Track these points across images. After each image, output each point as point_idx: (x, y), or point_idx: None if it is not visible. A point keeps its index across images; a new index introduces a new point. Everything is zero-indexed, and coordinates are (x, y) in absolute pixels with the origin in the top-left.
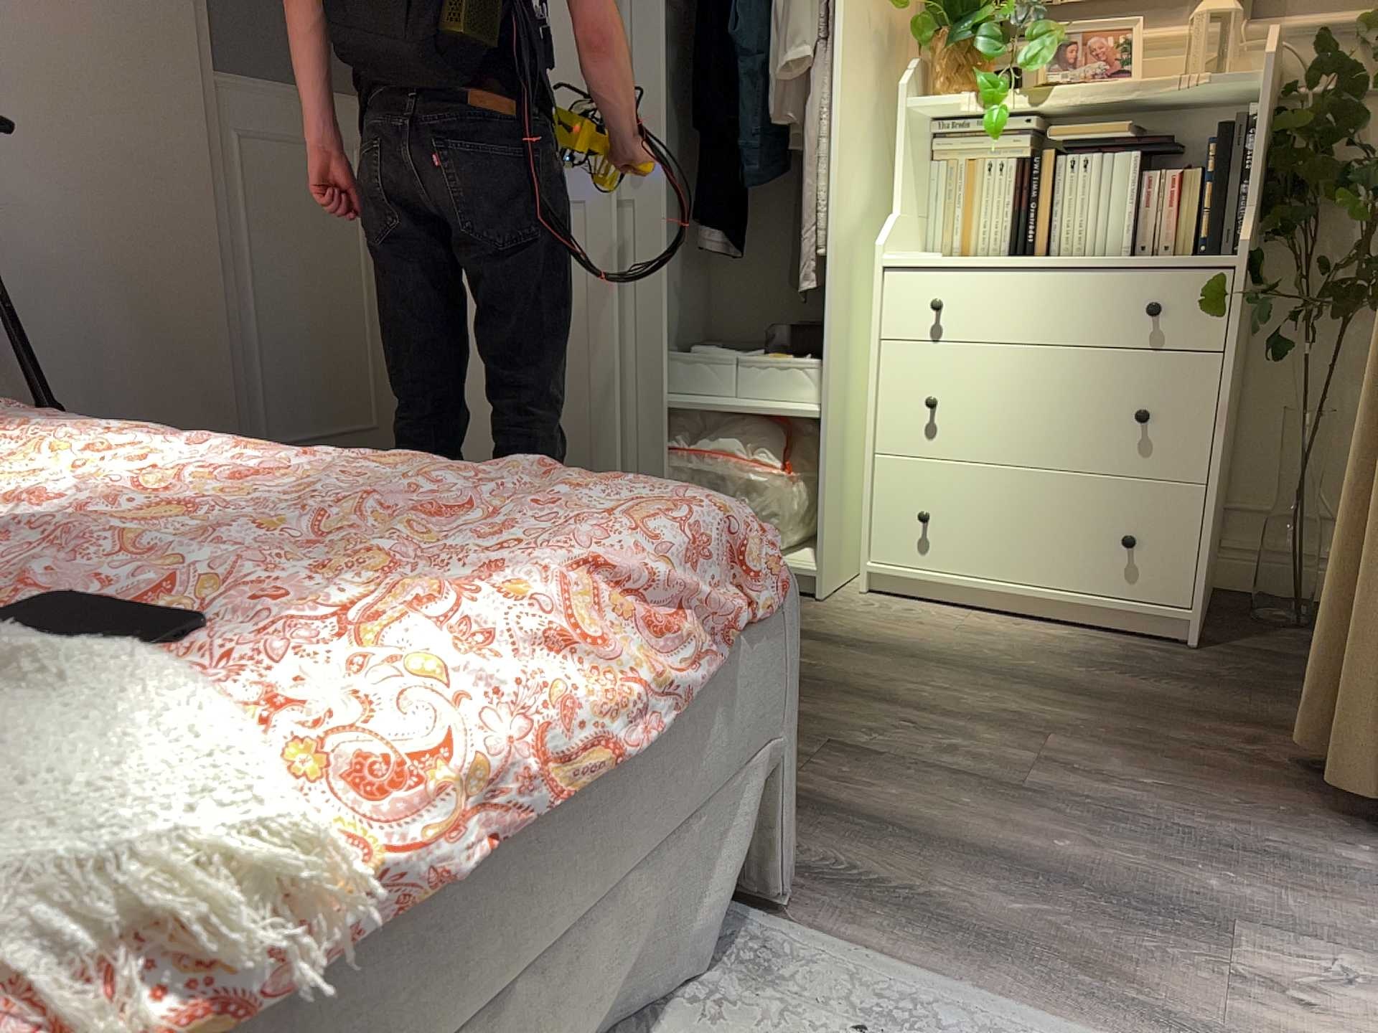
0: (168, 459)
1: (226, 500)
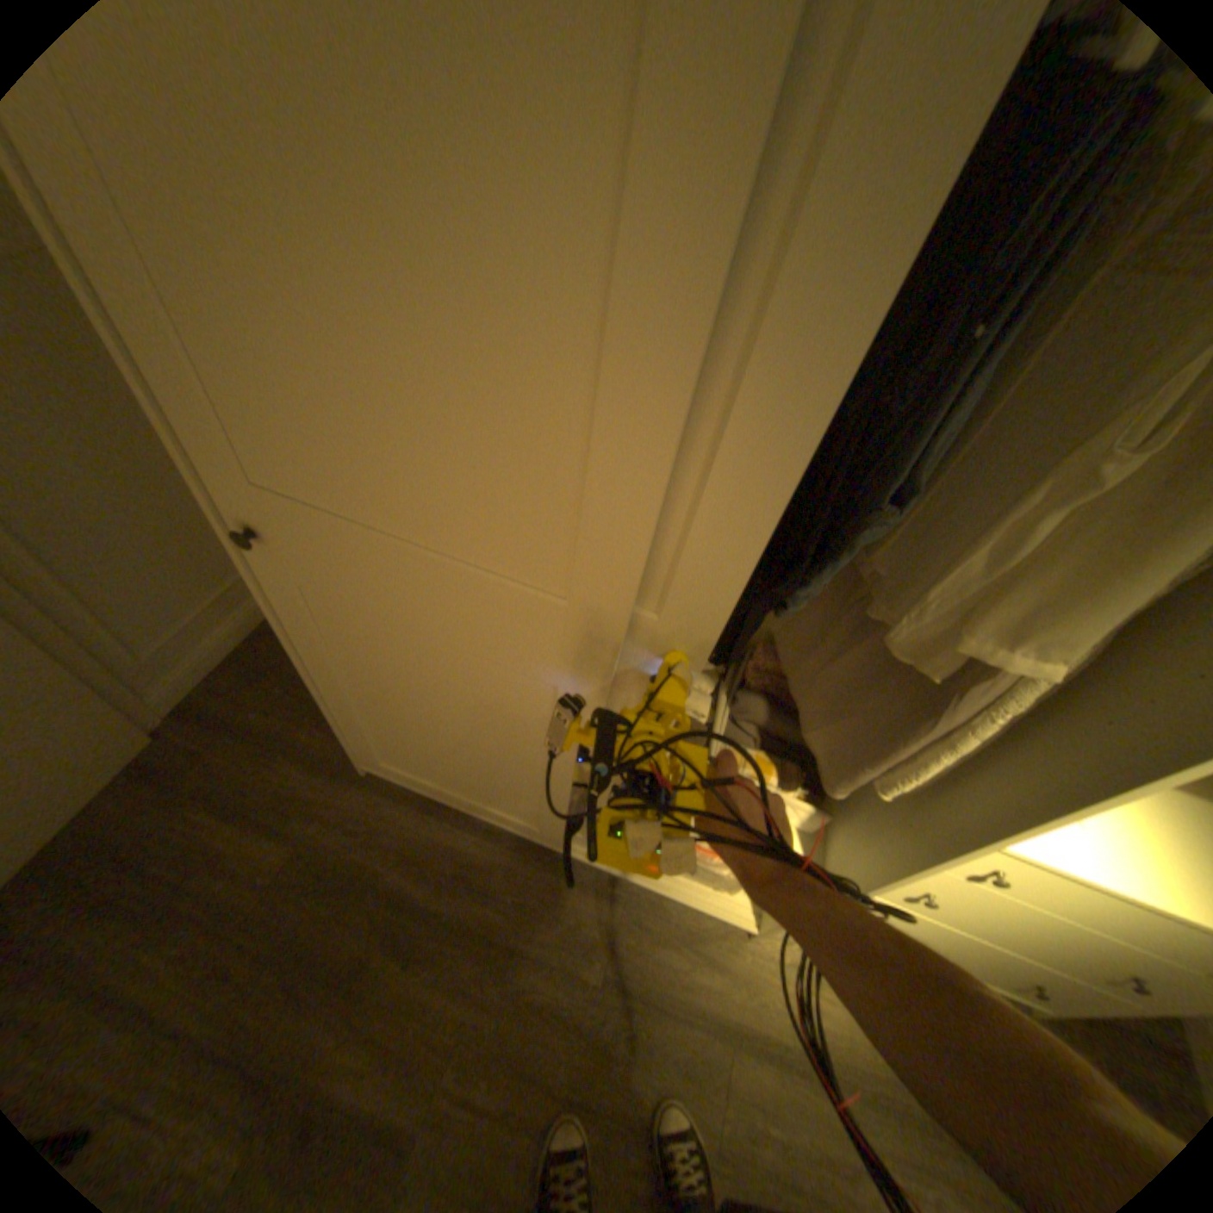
0: None
1: None
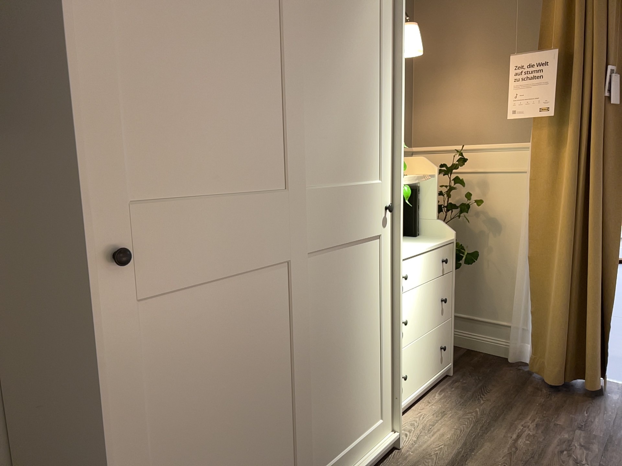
0: None
1: None
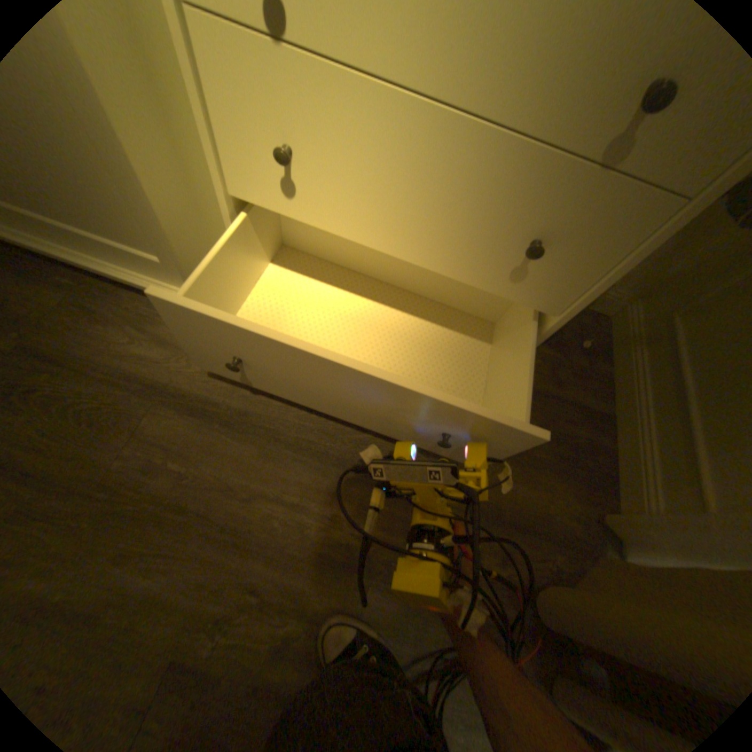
0: None
1: None
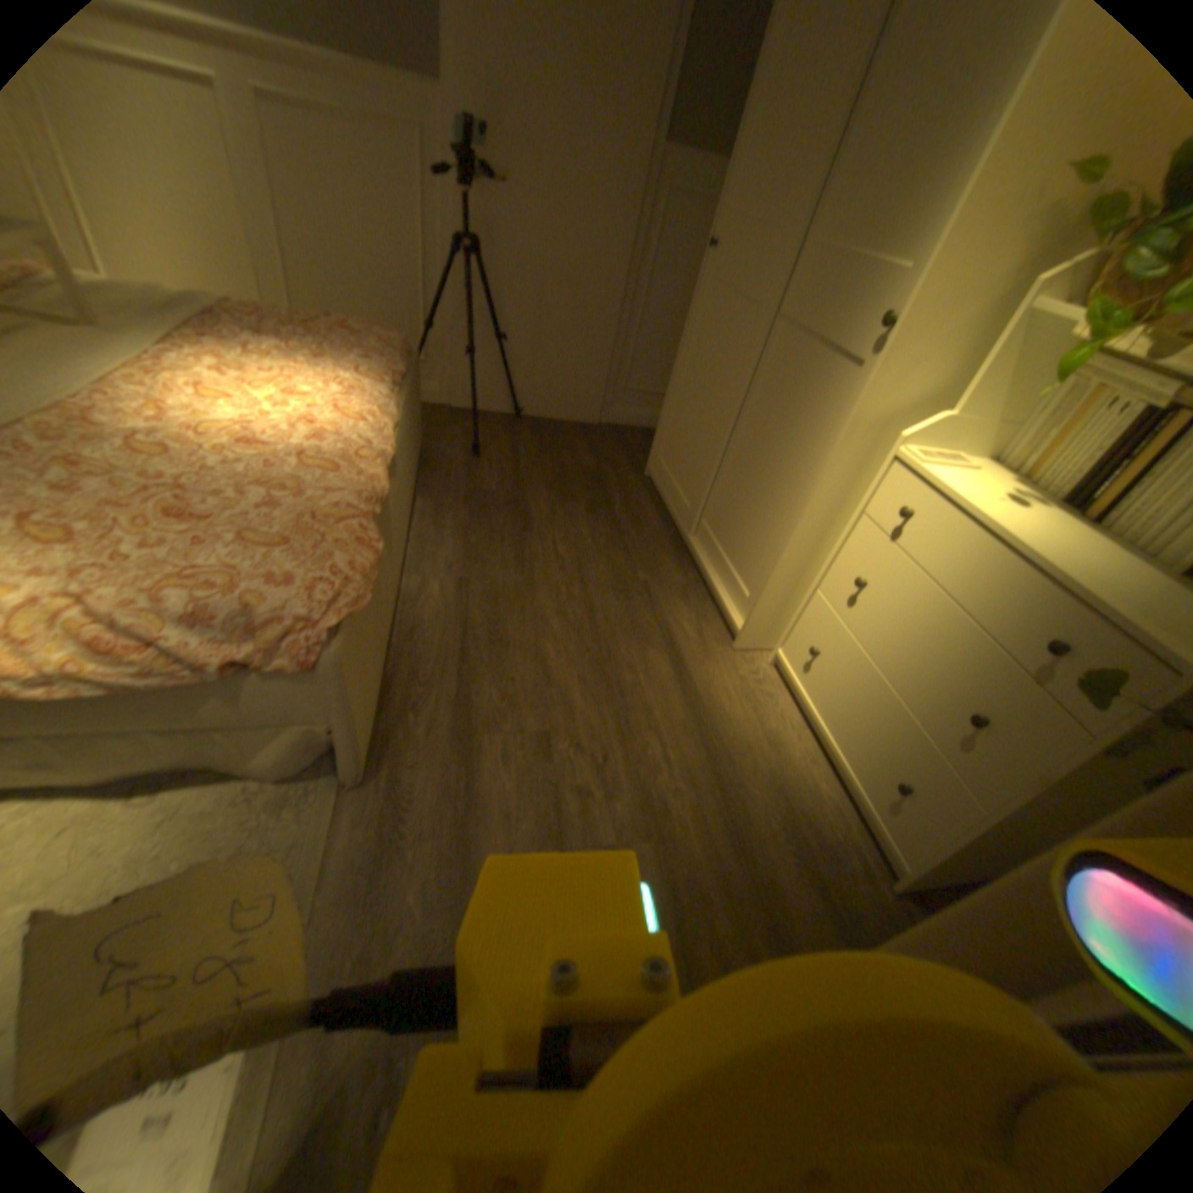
0: (295, 405)
1: (229, 444)
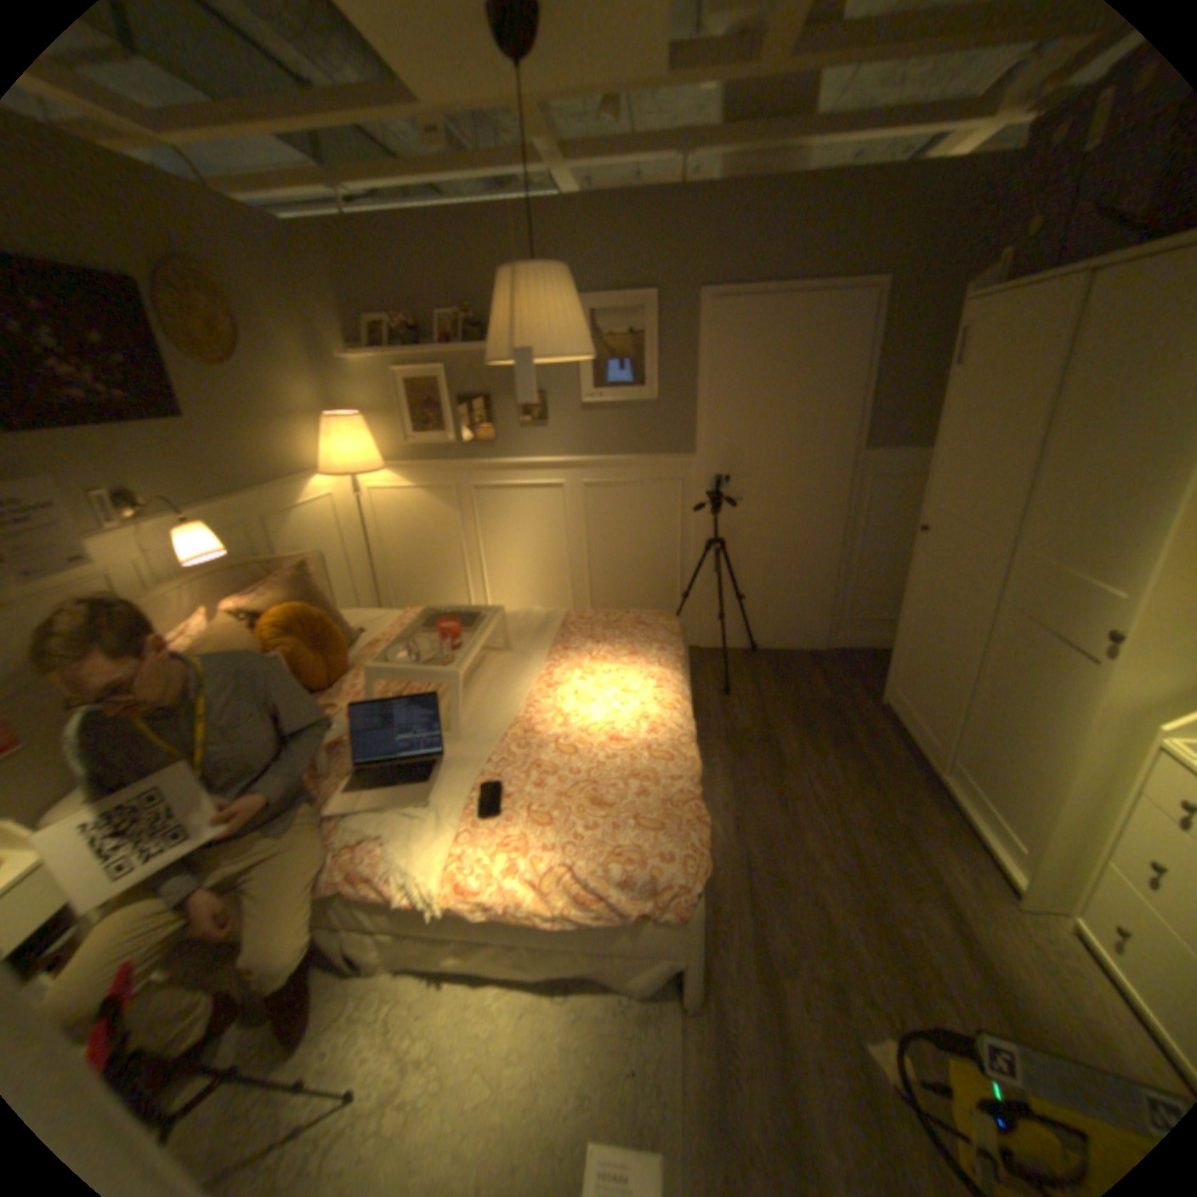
0: (631, 705)
1: (604, 744)
